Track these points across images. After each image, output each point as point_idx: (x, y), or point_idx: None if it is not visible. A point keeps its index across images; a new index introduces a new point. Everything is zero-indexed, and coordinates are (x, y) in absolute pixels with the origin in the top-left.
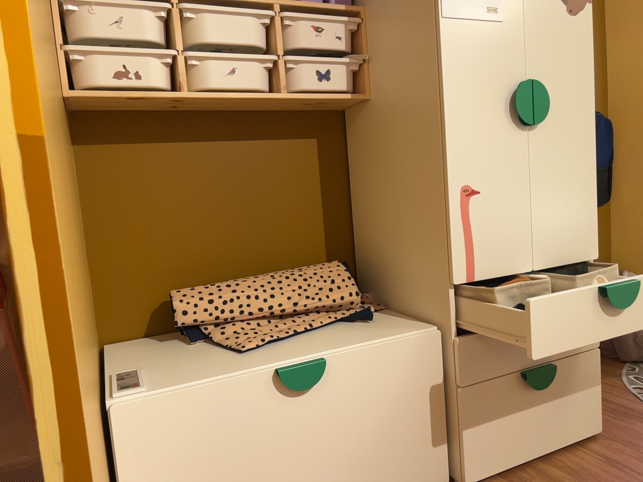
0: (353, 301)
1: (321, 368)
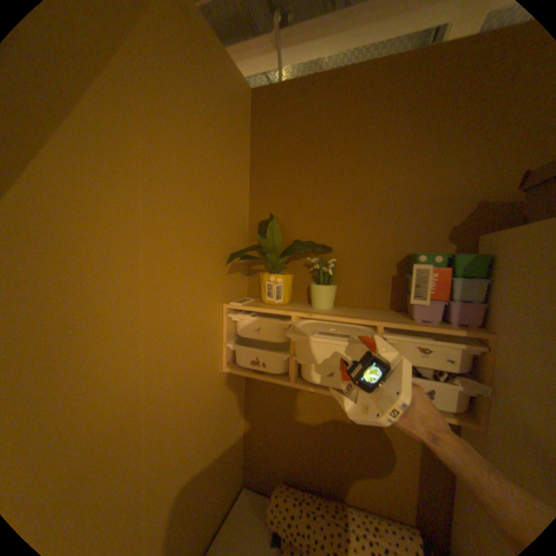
0: None
1: None
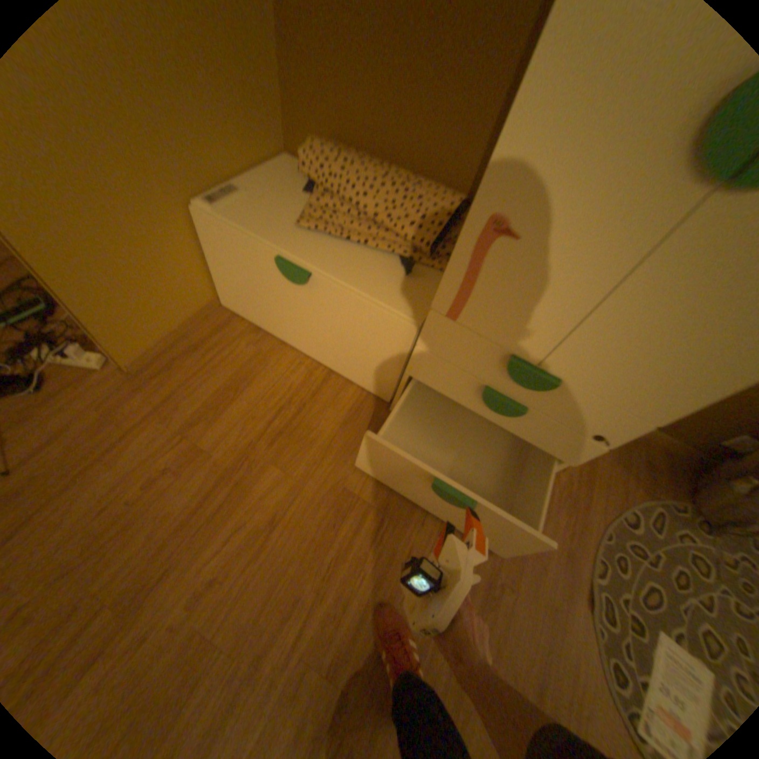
0: (421, 247)
1: (304, 276)
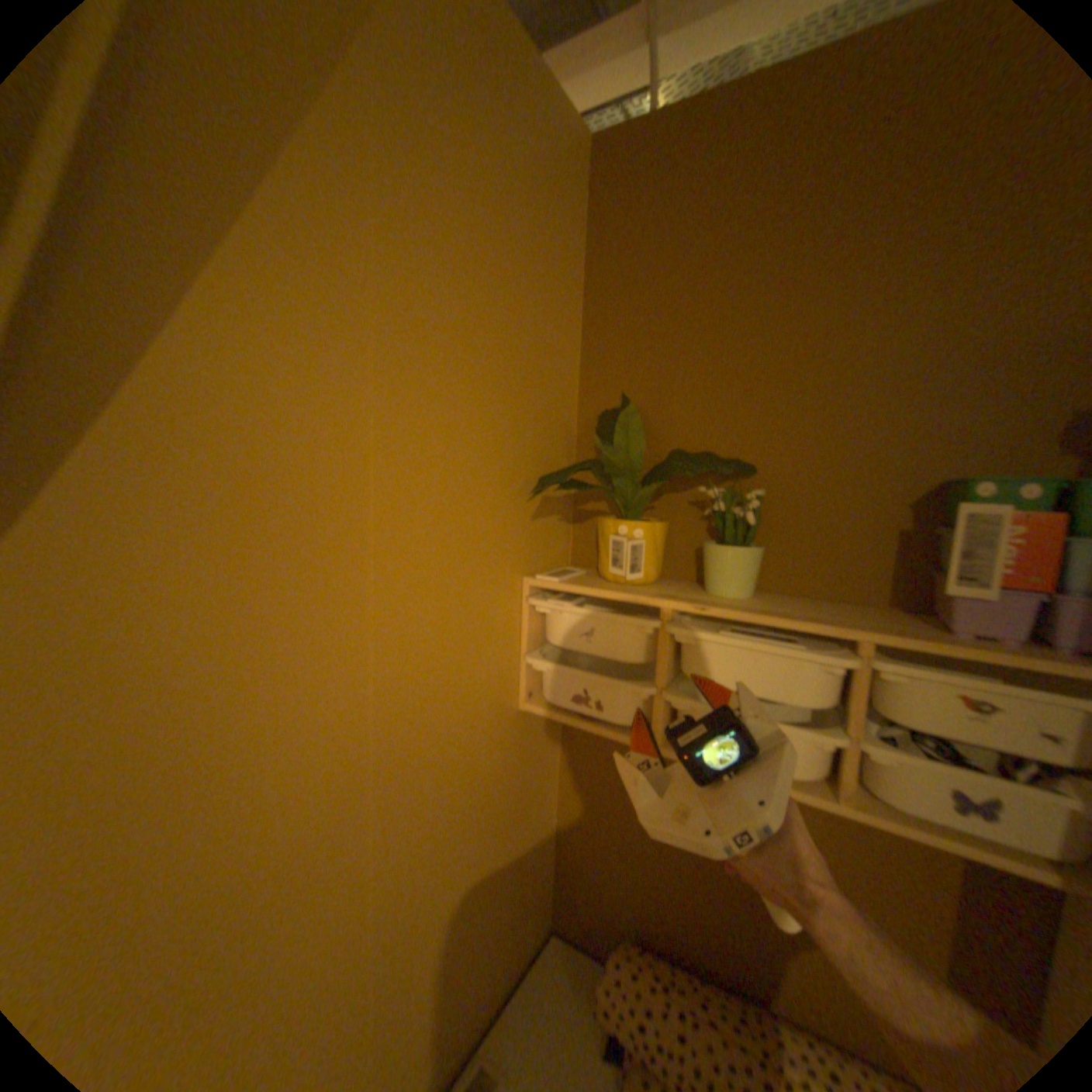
0: None
1: None
